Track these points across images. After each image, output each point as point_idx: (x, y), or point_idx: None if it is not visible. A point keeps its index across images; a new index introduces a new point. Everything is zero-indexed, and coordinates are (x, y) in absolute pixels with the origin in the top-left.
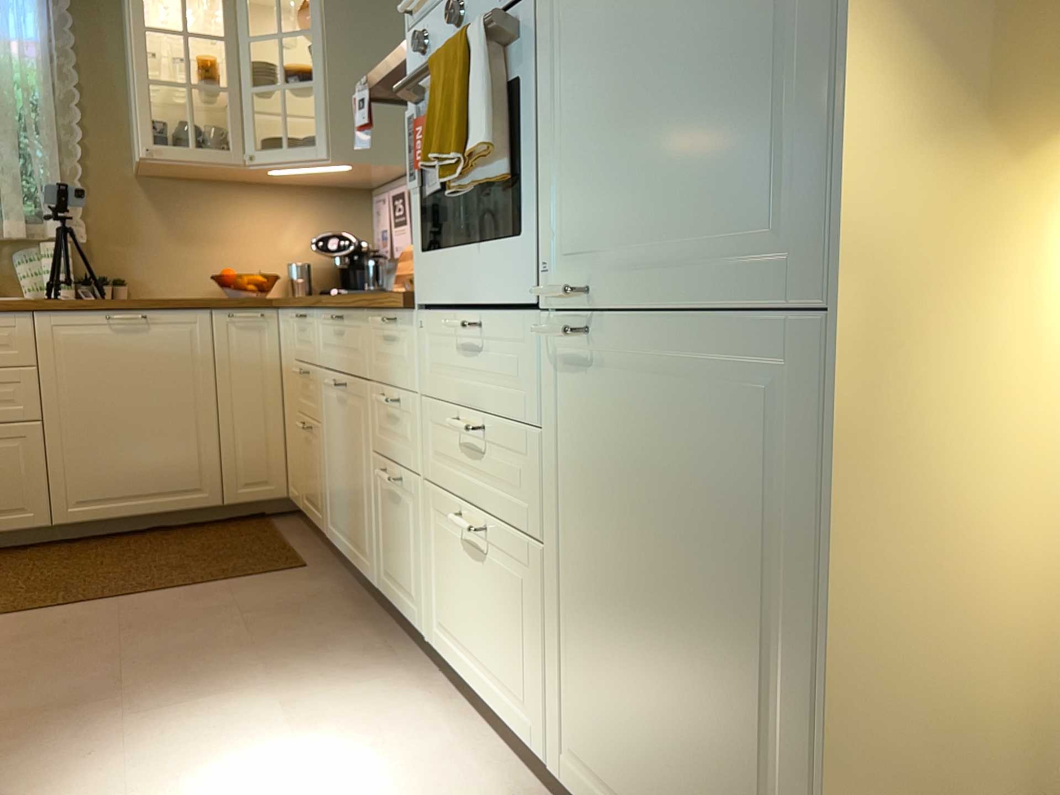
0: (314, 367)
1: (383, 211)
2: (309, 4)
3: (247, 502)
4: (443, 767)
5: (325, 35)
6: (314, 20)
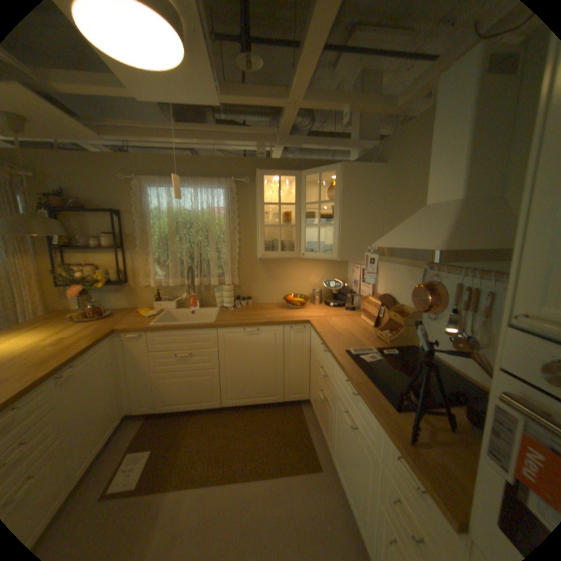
0: (331, 378)
1: (356, 273)
2: (332, 184)
3: (292, 401)
4: None
5: (341, 203)
6: (335, 194)
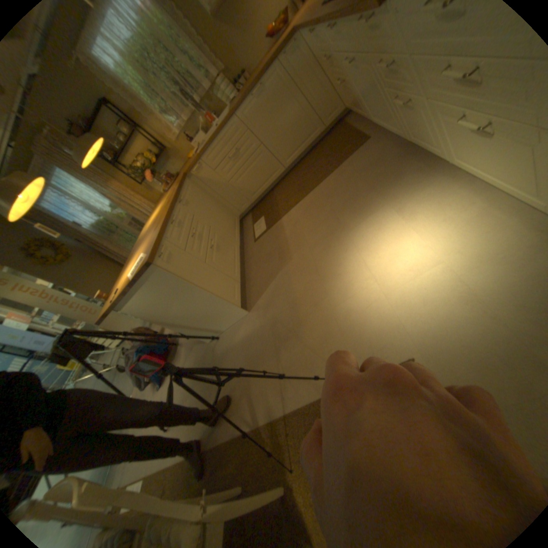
0: (331, 51)
1: None
2: None
3: (333, 119)
4: (482, 215)
5: None
6: None
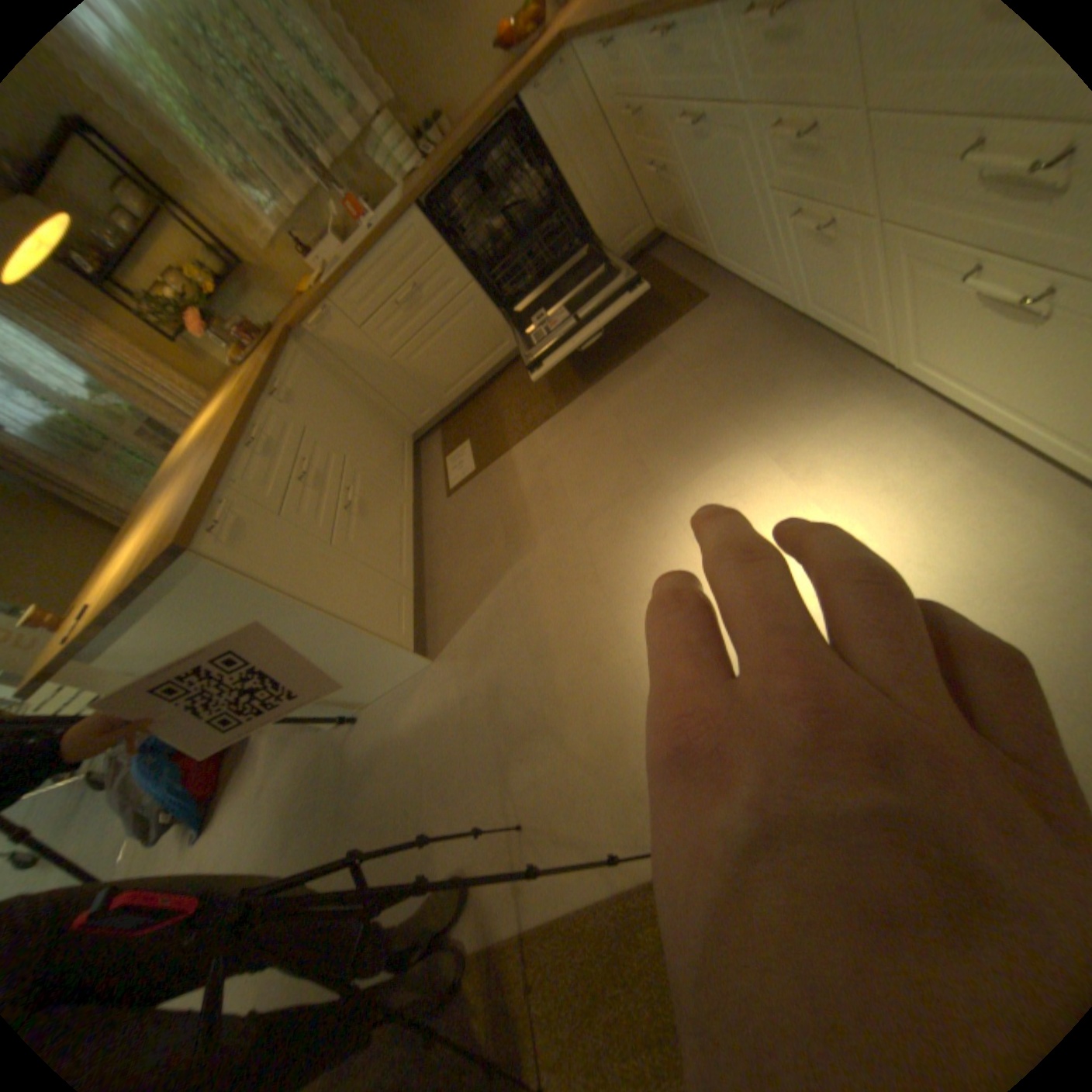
0: (645, 97)
1: None
2: None
3: (628, 250)
4: (967, 488)
5: None
6: None
